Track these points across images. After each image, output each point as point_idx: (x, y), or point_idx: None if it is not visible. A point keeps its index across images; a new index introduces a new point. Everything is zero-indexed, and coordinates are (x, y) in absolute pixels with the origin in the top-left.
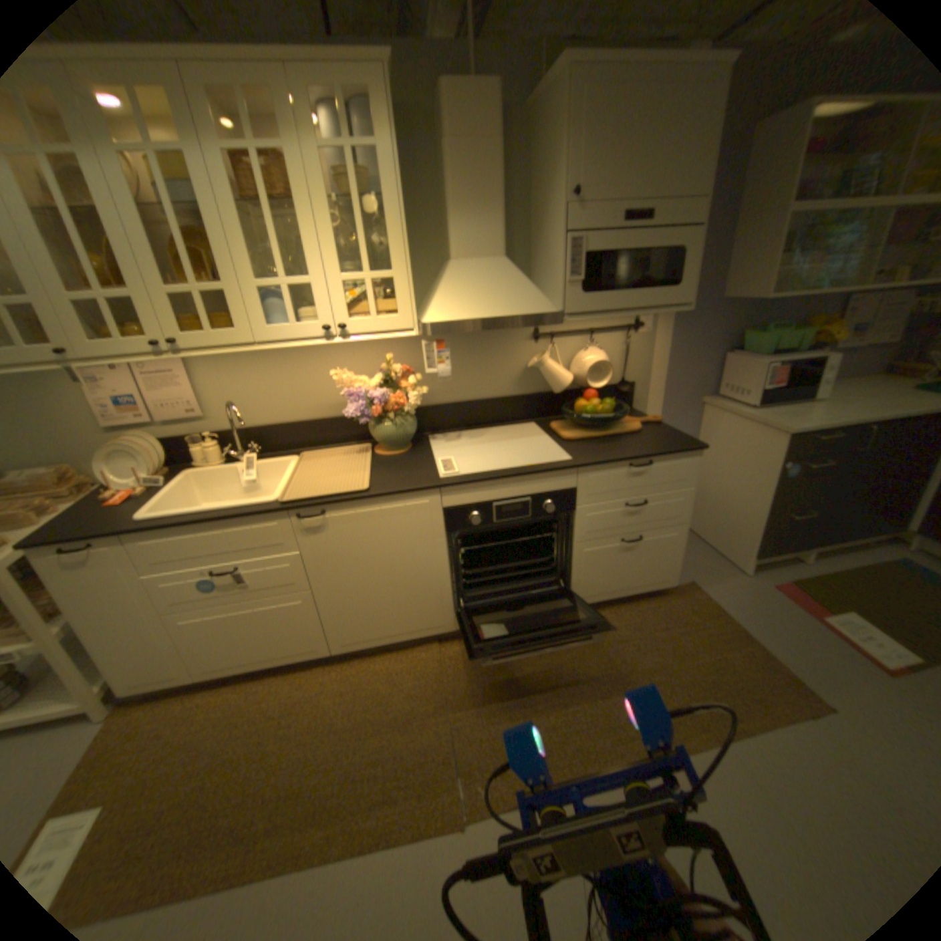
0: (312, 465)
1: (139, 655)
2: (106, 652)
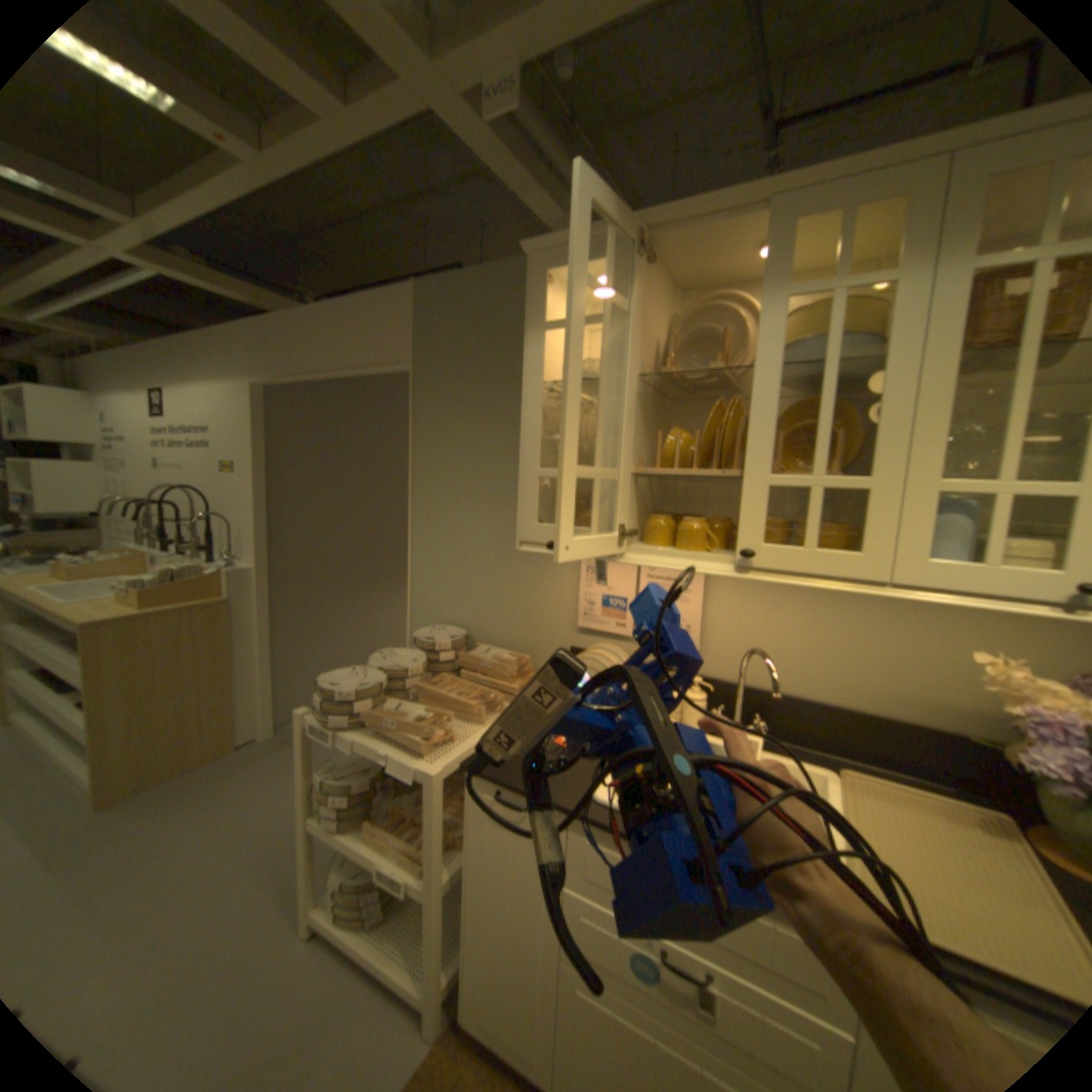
0: (876, 813)
1: (509, 992)
2: (478, 954)
